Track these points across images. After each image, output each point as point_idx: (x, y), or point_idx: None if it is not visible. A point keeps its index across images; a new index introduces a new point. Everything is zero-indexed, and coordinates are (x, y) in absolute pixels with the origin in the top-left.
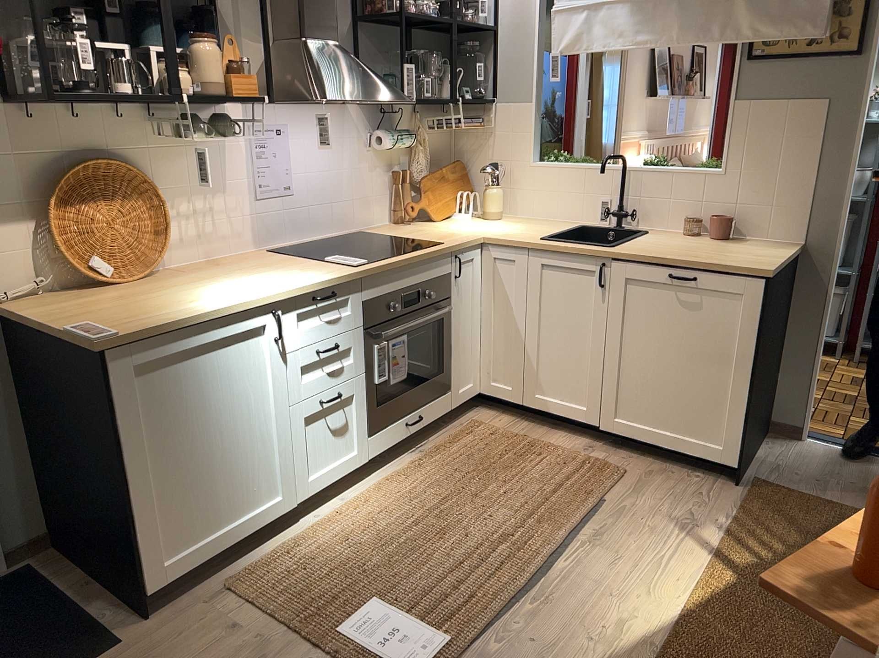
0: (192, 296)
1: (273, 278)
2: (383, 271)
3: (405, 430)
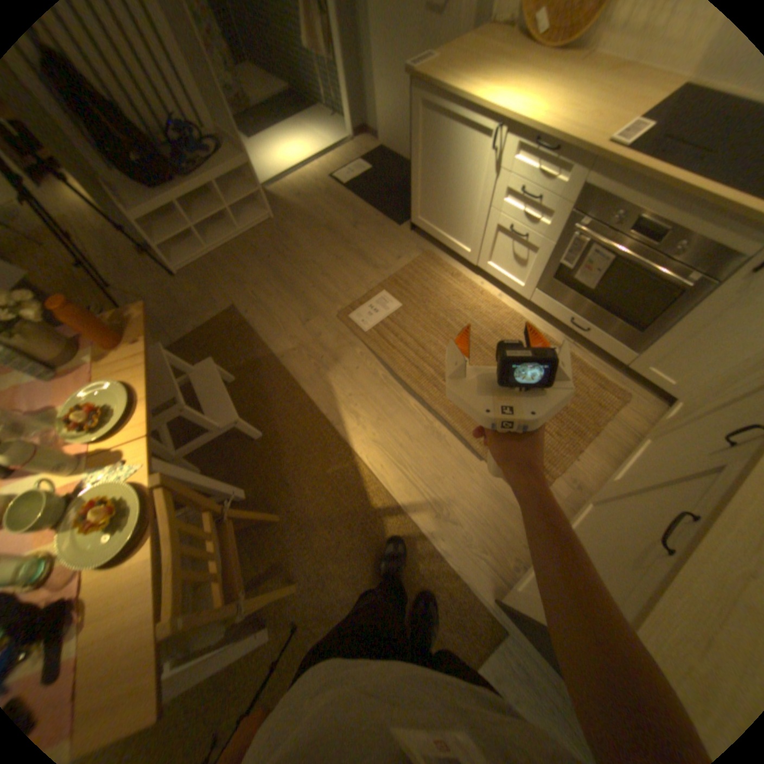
0: (498, 78)
1: (556, 102)
2: (627, 170)
3: (567, 320)
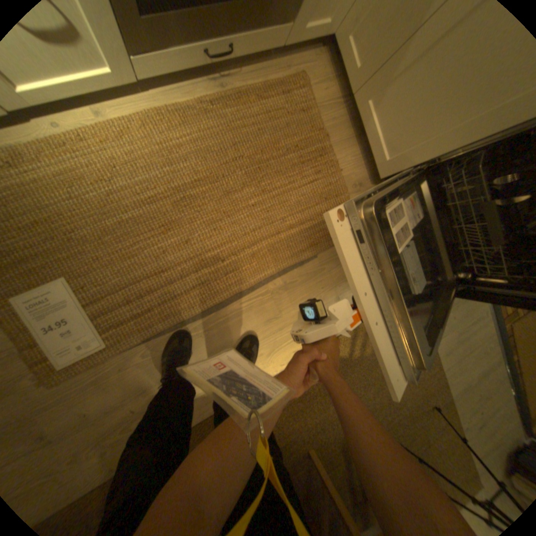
0: None
1: None
2: None
3: (201, 56)
